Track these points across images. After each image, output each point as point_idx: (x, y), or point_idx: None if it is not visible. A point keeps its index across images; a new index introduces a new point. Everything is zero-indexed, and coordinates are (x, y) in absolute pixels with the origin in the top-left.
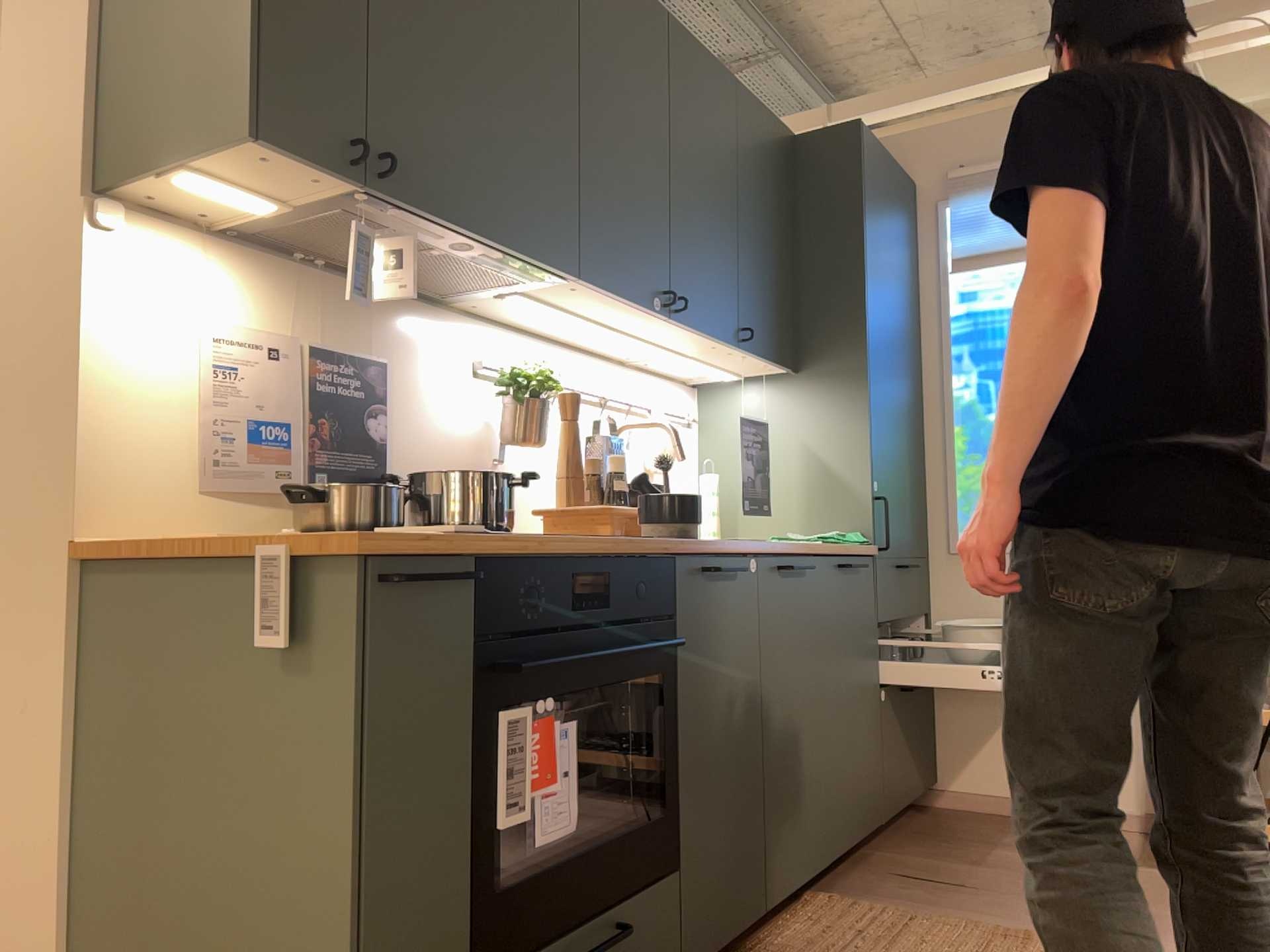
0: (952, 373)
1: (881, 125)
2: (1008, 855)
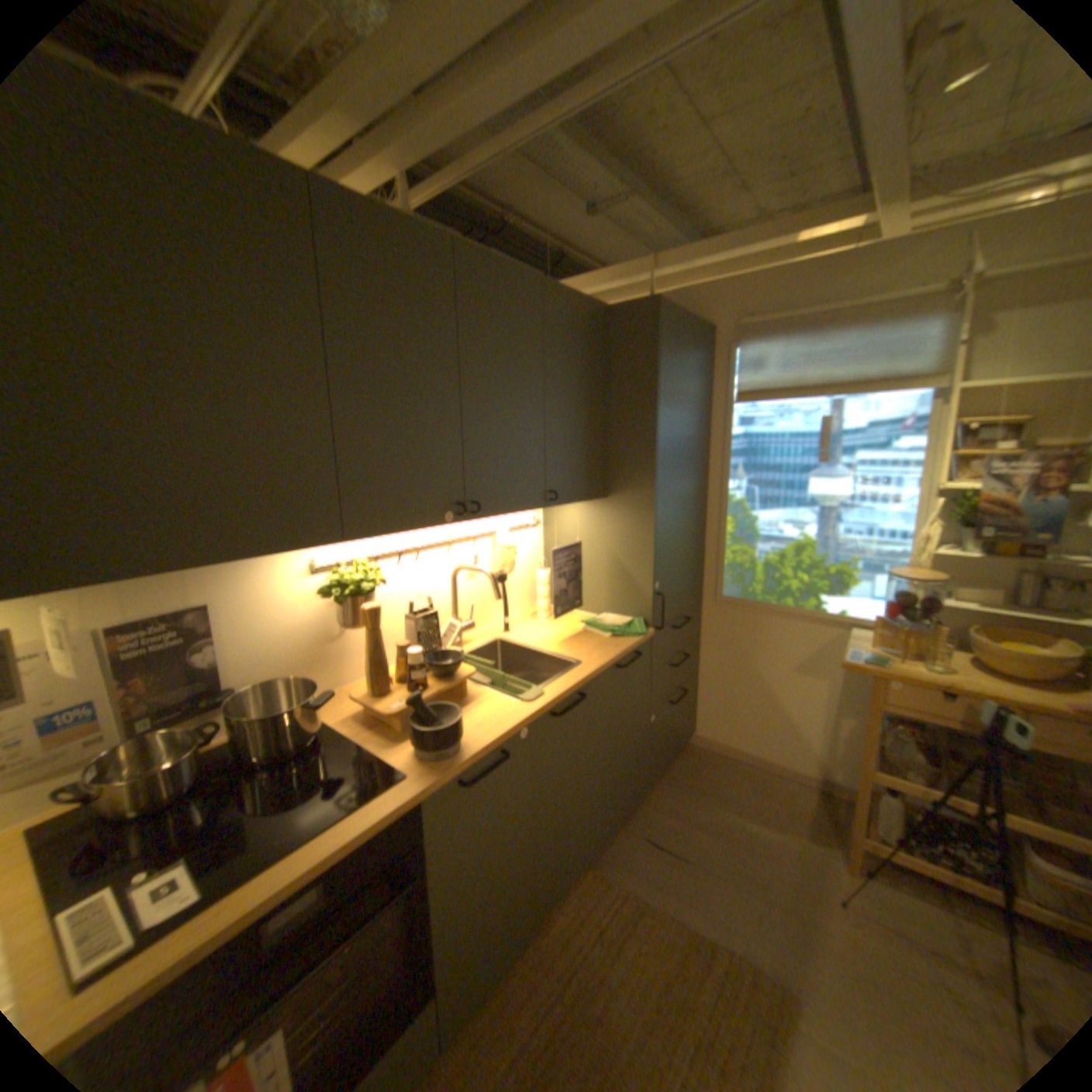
0: (729, 478)
1: (696, 269)
2: (725, 819)
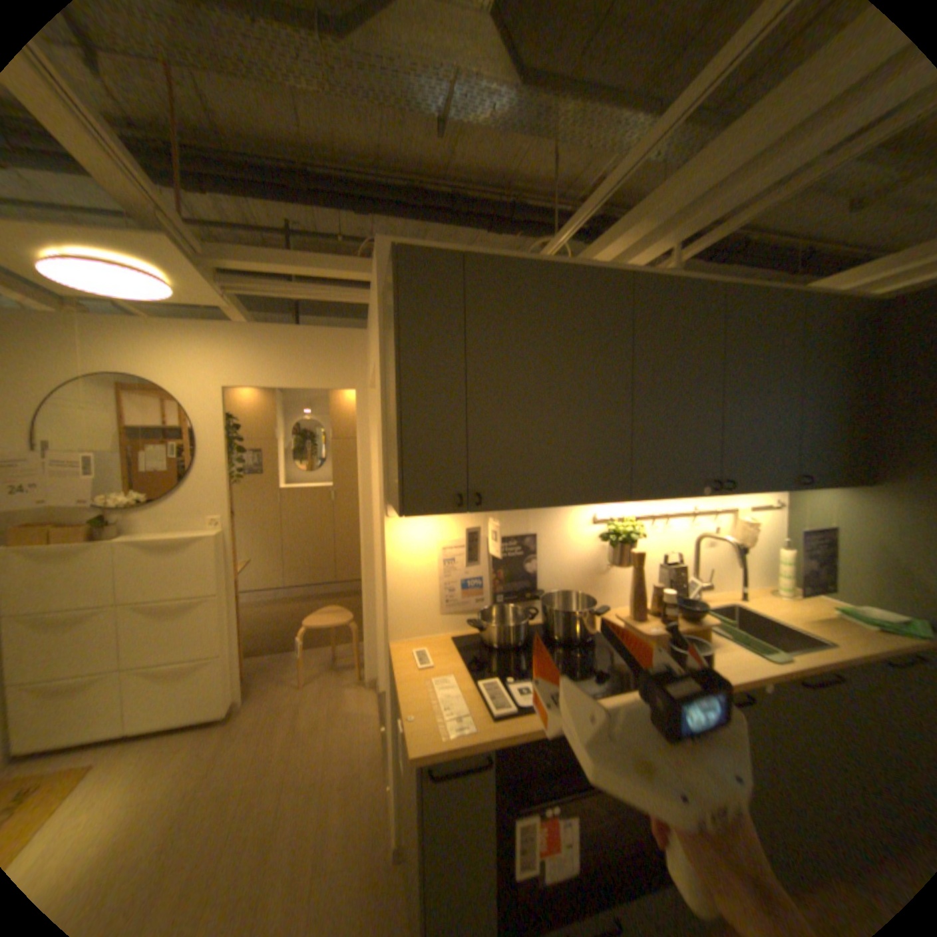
0: None
1: None
2: None
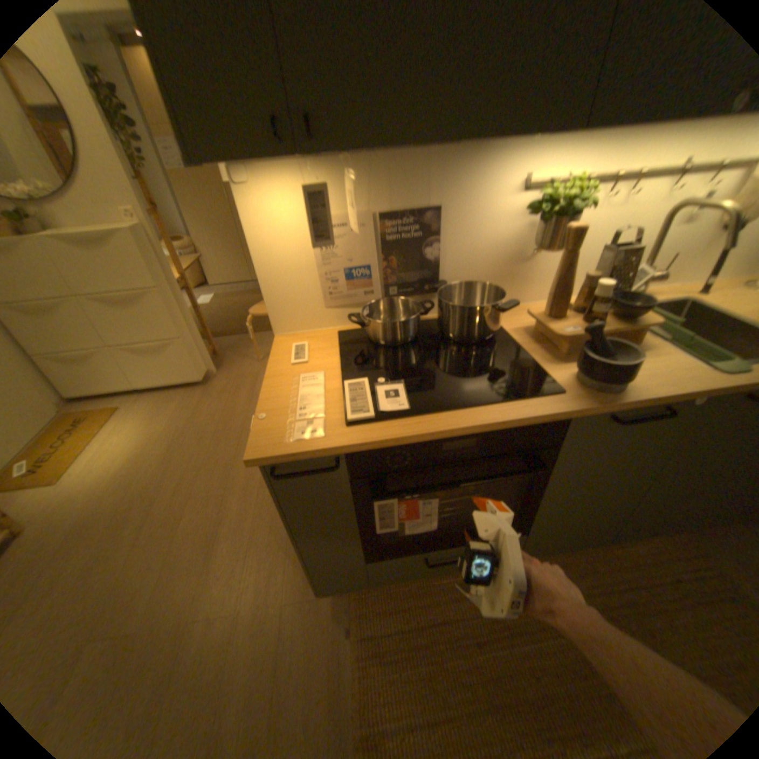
0: None
1: None
2: None
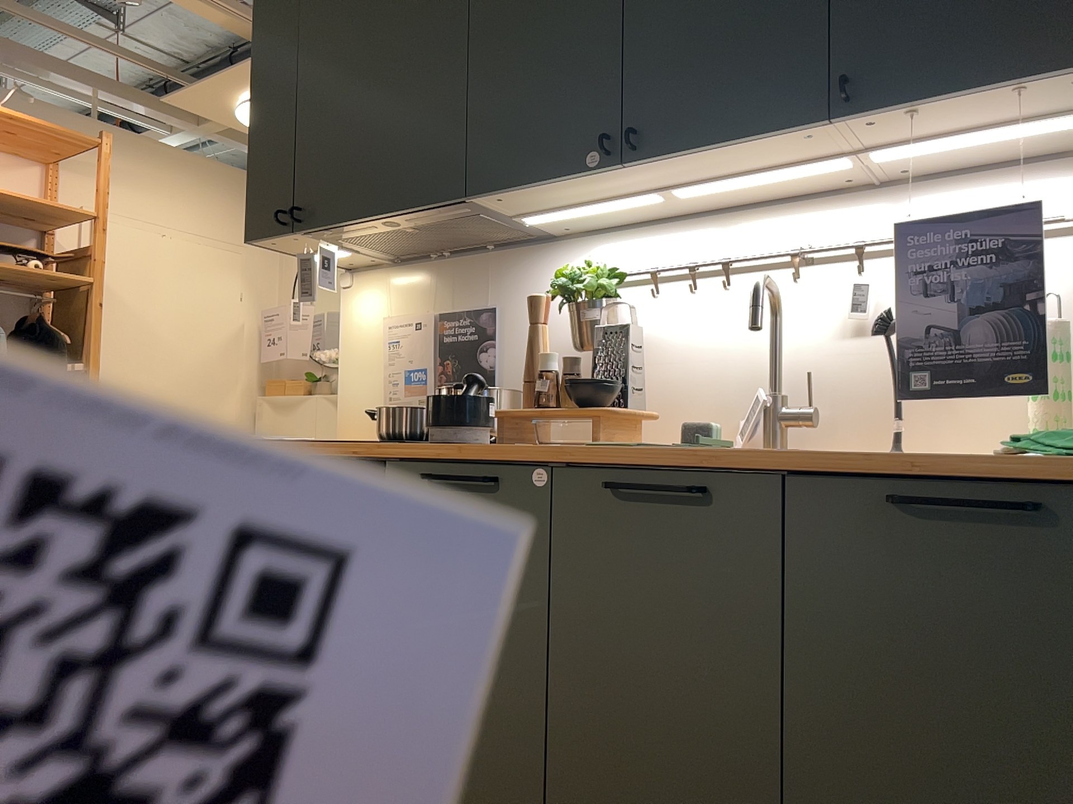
0: None
1: None
2: None
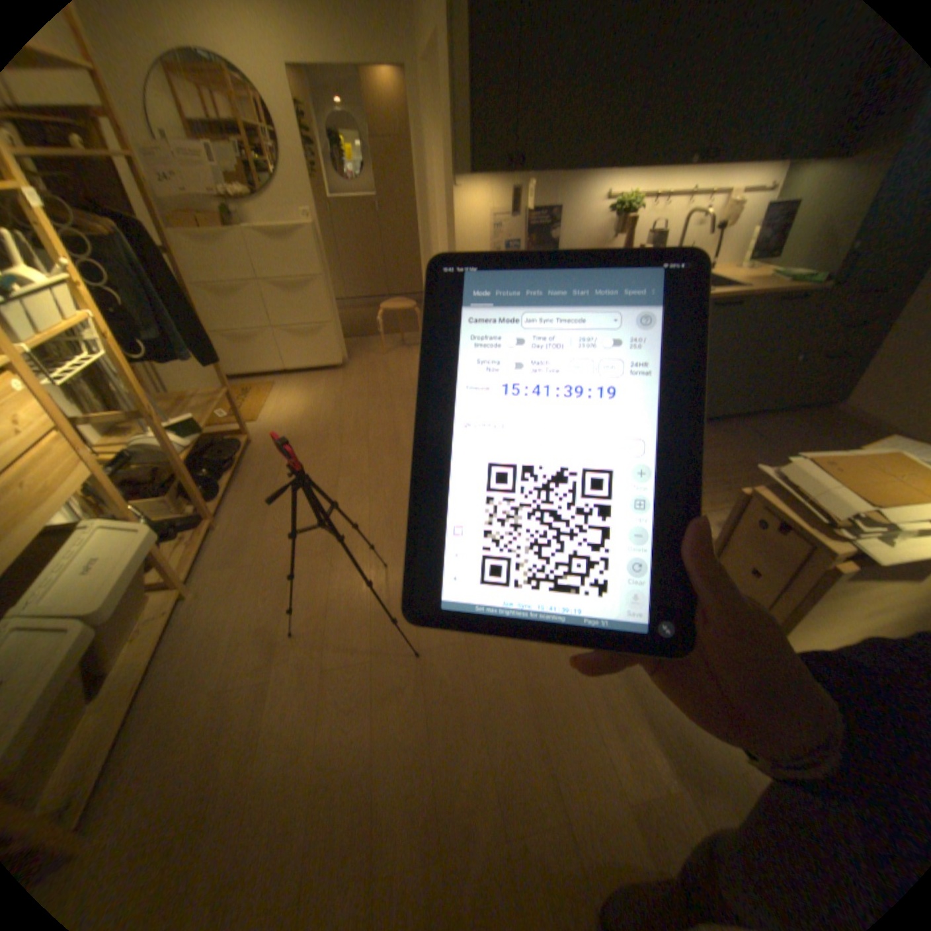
0: None
1: None
2: (824, 442)
